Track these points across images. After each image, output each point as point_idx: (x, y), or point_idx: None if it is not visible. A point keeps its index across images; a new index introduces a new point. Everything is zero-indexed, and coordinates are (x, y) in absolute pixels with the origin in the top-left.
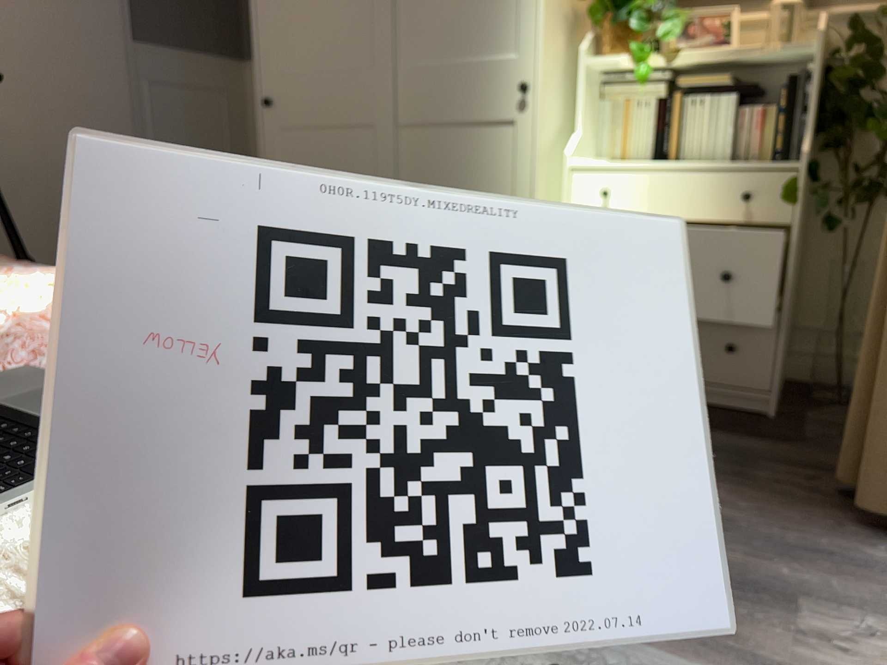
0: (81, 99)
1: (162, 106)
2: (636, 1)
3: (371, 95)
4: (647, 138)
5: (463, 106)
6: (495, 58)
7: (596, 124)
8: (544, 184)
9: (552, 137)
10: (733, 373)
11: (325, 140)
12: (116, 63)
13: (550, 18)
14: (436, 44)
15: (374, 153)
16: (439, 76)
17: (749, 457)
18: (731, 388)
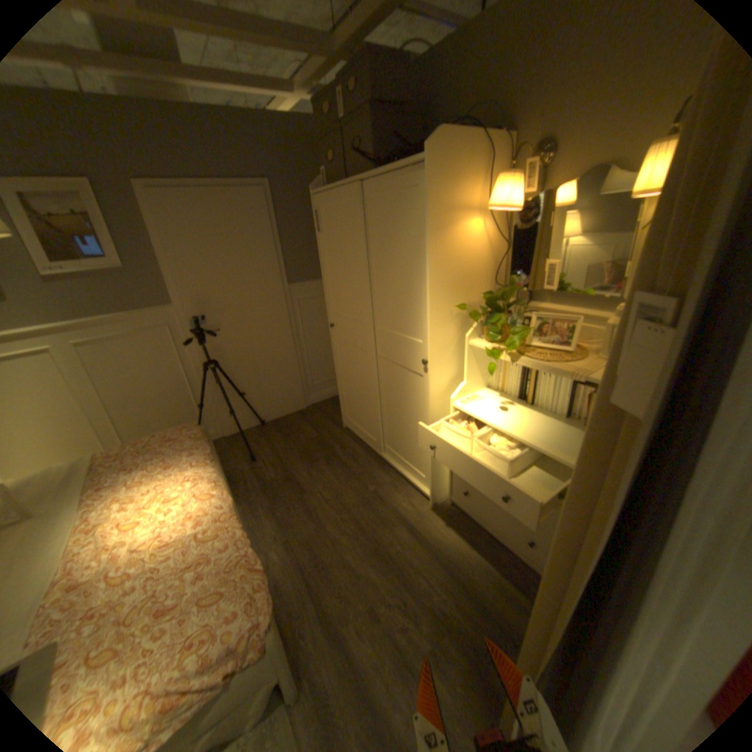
0: (264, 320)
1: (304, 310)
2: (504, 309)
3: (365, 338)
4: (516, 385)
5: (401, 358)
6: (413, 339)
7: (487, 368)
8: (439, 412)
9: (445, 386)
10: (533, 556)
11: (352, 350)
12: (279, 299)
13: (439, 326)
14: (390, 322)
15: (369, 366)
16: (391, 339)
17: (506, 632)
18: (532, 562)
